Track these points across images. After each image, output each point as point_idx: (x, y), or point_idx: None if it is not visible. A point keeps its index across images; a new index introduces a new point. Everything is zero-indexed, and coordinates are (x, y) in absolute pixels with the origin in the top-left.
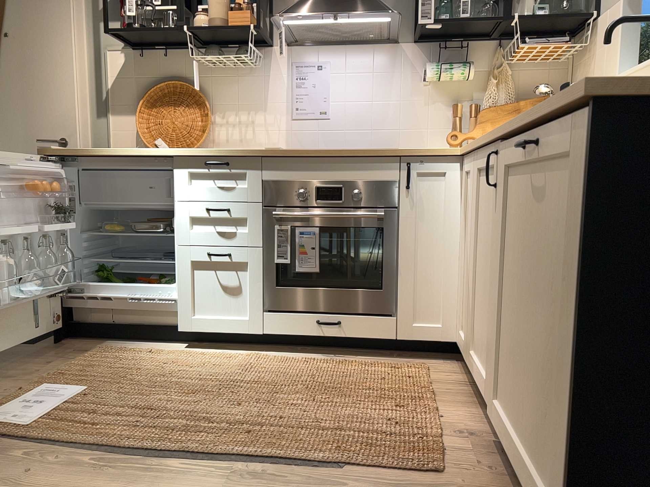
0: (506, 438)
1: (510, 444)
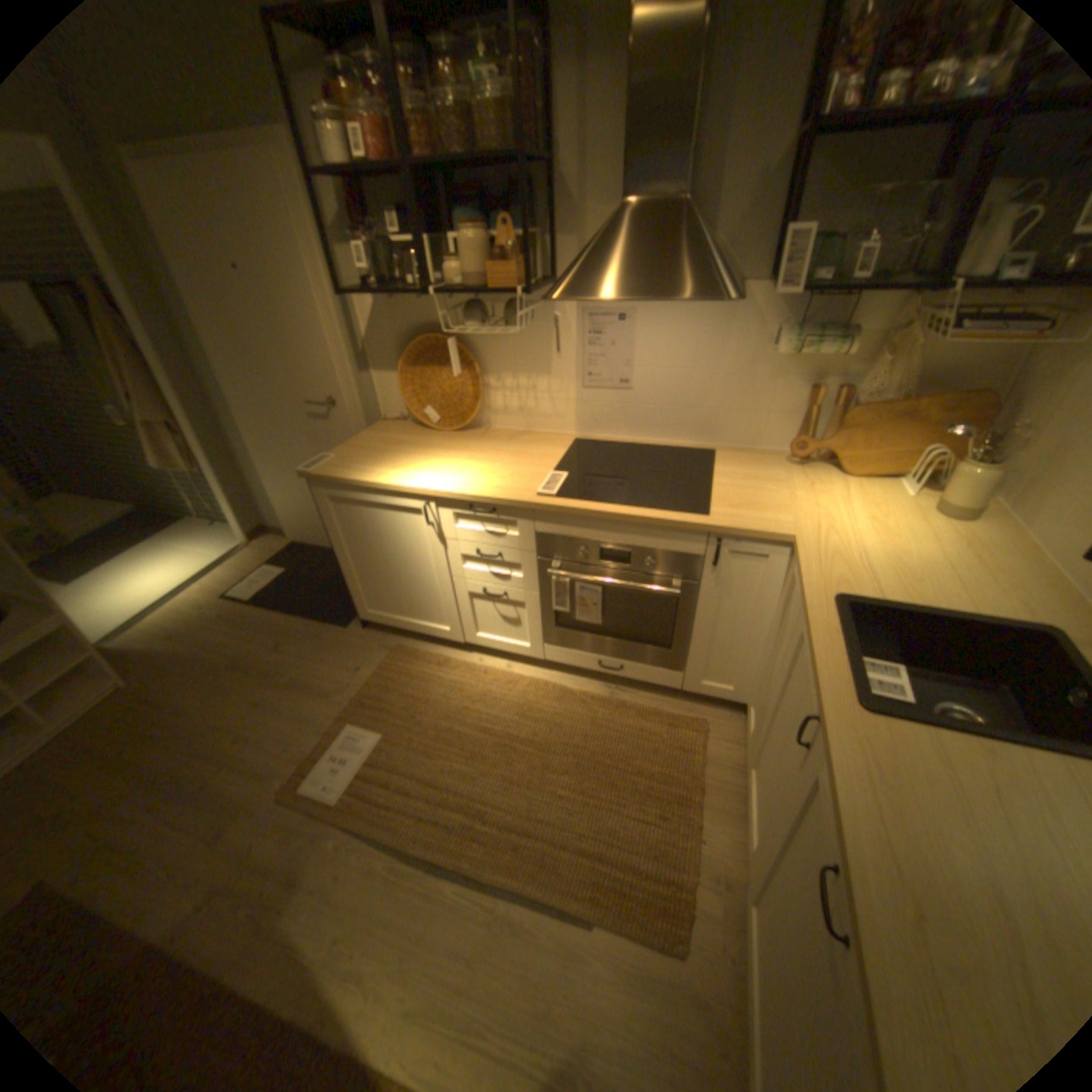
0: (748, 952)
1: (748, 966)
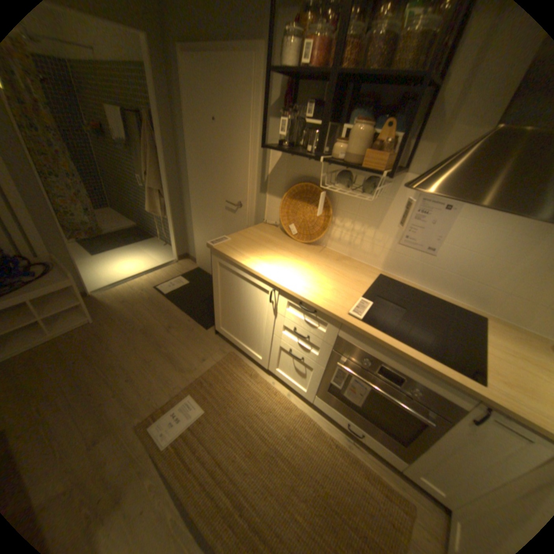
0: None
1: None
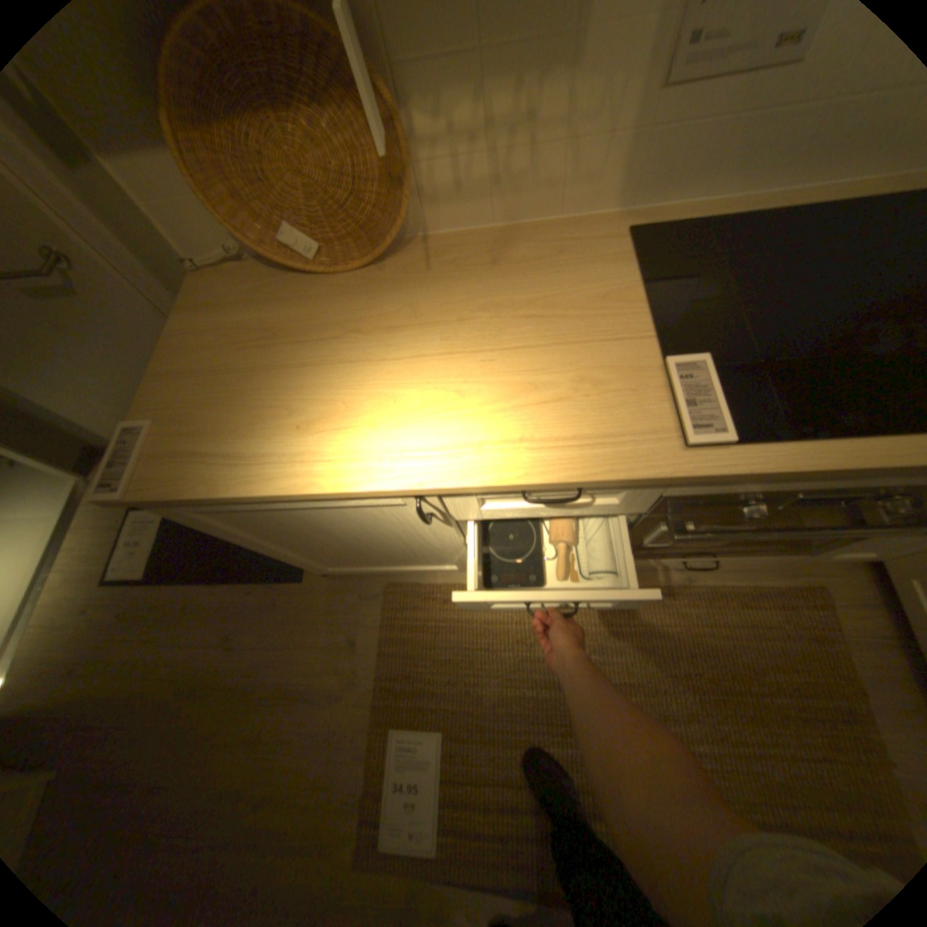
0: None
1: None
